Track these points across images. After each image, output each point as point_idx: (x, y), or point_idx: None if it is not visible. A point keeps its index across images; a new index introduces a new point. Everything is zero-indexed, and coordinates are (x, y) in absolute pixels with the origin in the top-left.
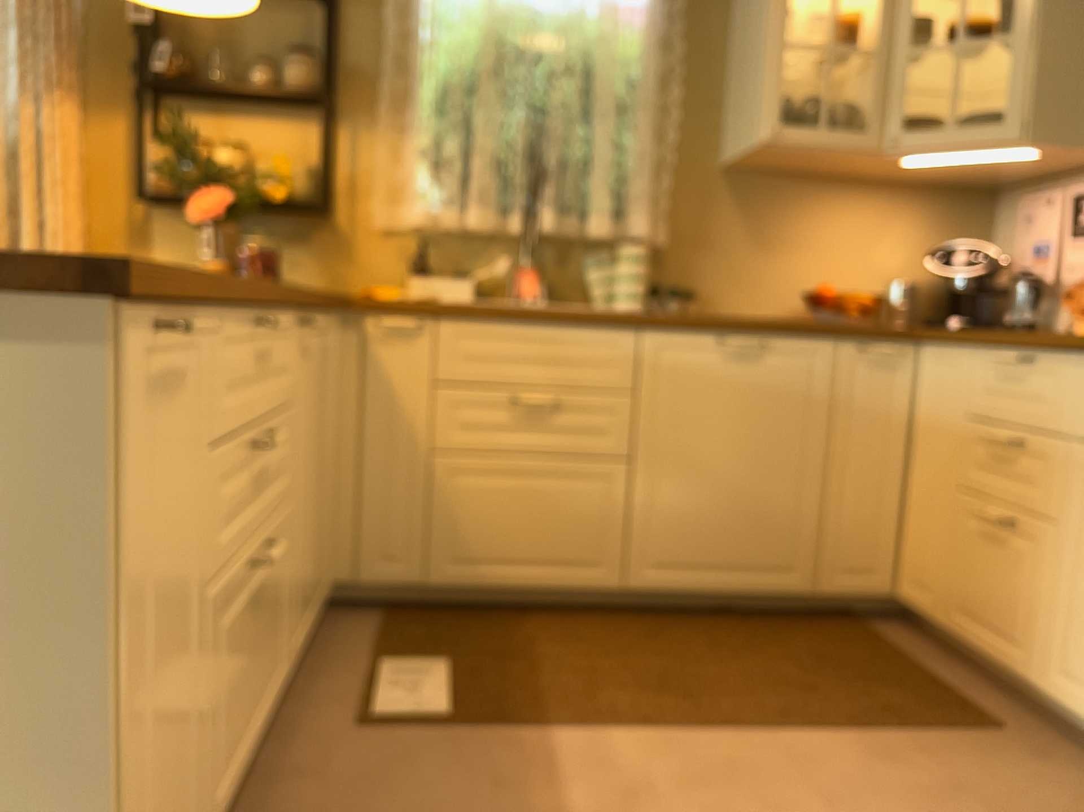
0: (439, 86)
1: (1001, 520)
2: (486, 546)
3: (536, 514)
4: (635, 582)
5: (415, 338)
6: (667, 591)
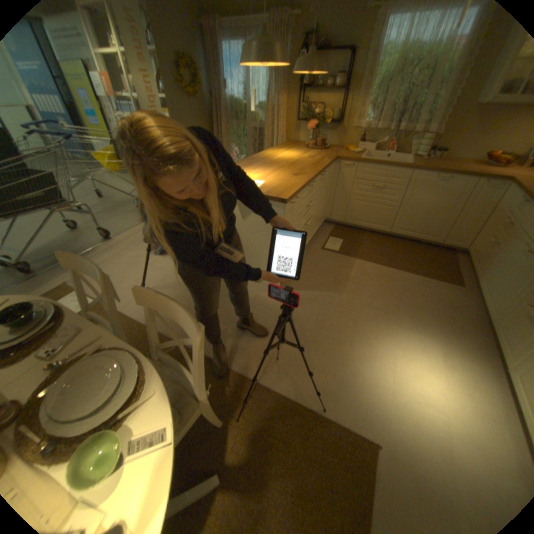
0: (380, 78)
1: (493, 241)
2: (358, 216)
3: (372, 212)
4: (392, 231)
5: (352, 167)
6: (400, 234)
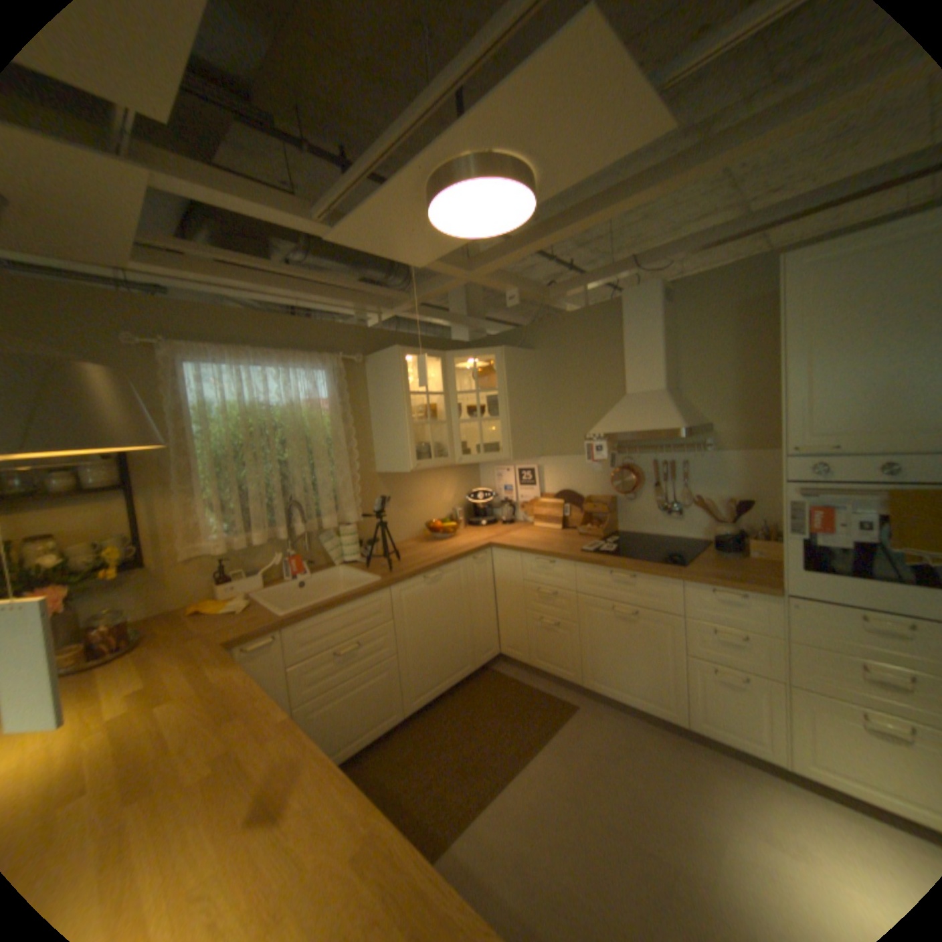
0: (208, 463)
1: (552, 624)
2: (334, 745)
3: (357, 710)
4: (408, 713)
5: (269, 650)
6: (422, 708)
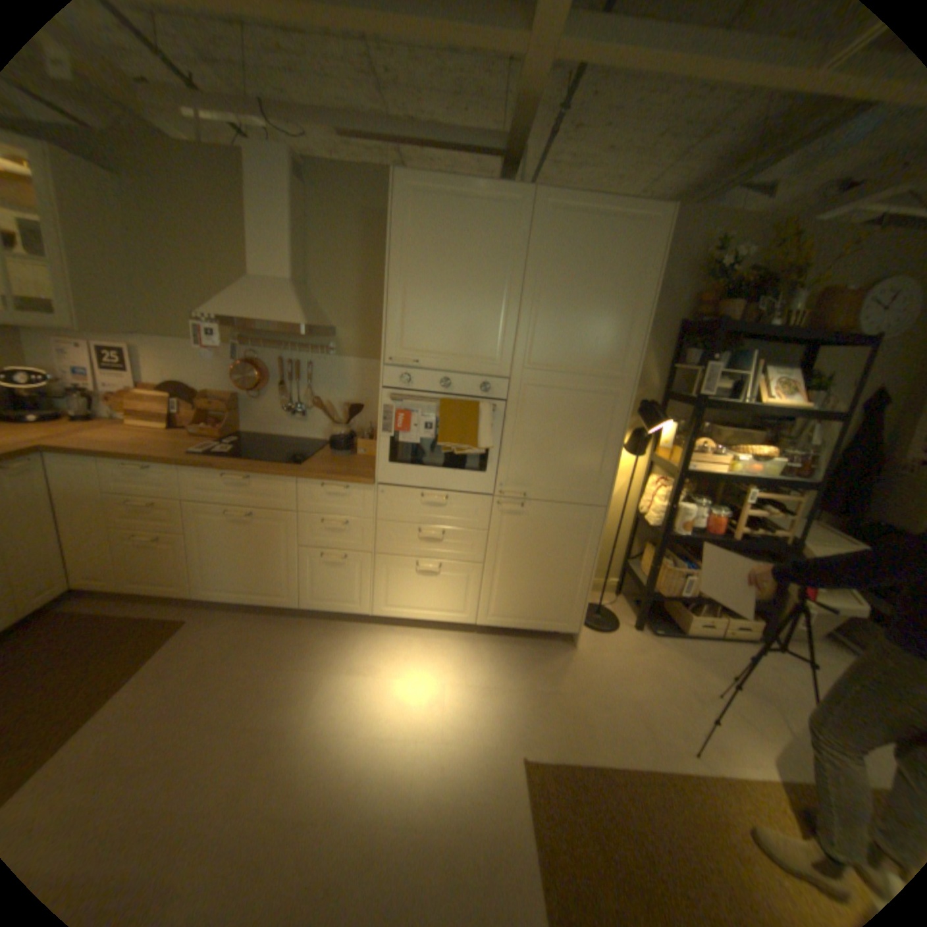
0: None
1: (147, 541)
2: None
3: None
4: None
5: None
6: None
